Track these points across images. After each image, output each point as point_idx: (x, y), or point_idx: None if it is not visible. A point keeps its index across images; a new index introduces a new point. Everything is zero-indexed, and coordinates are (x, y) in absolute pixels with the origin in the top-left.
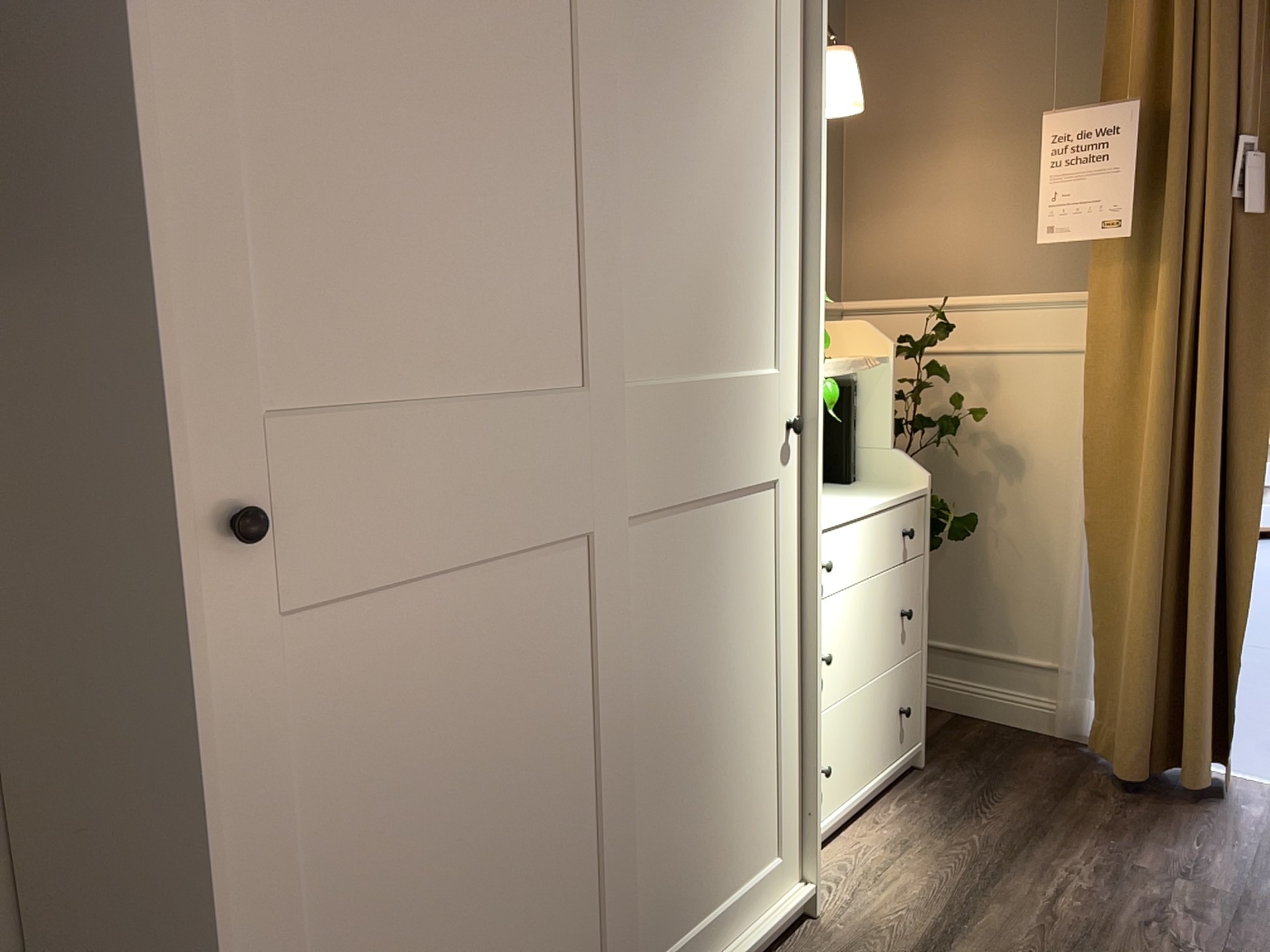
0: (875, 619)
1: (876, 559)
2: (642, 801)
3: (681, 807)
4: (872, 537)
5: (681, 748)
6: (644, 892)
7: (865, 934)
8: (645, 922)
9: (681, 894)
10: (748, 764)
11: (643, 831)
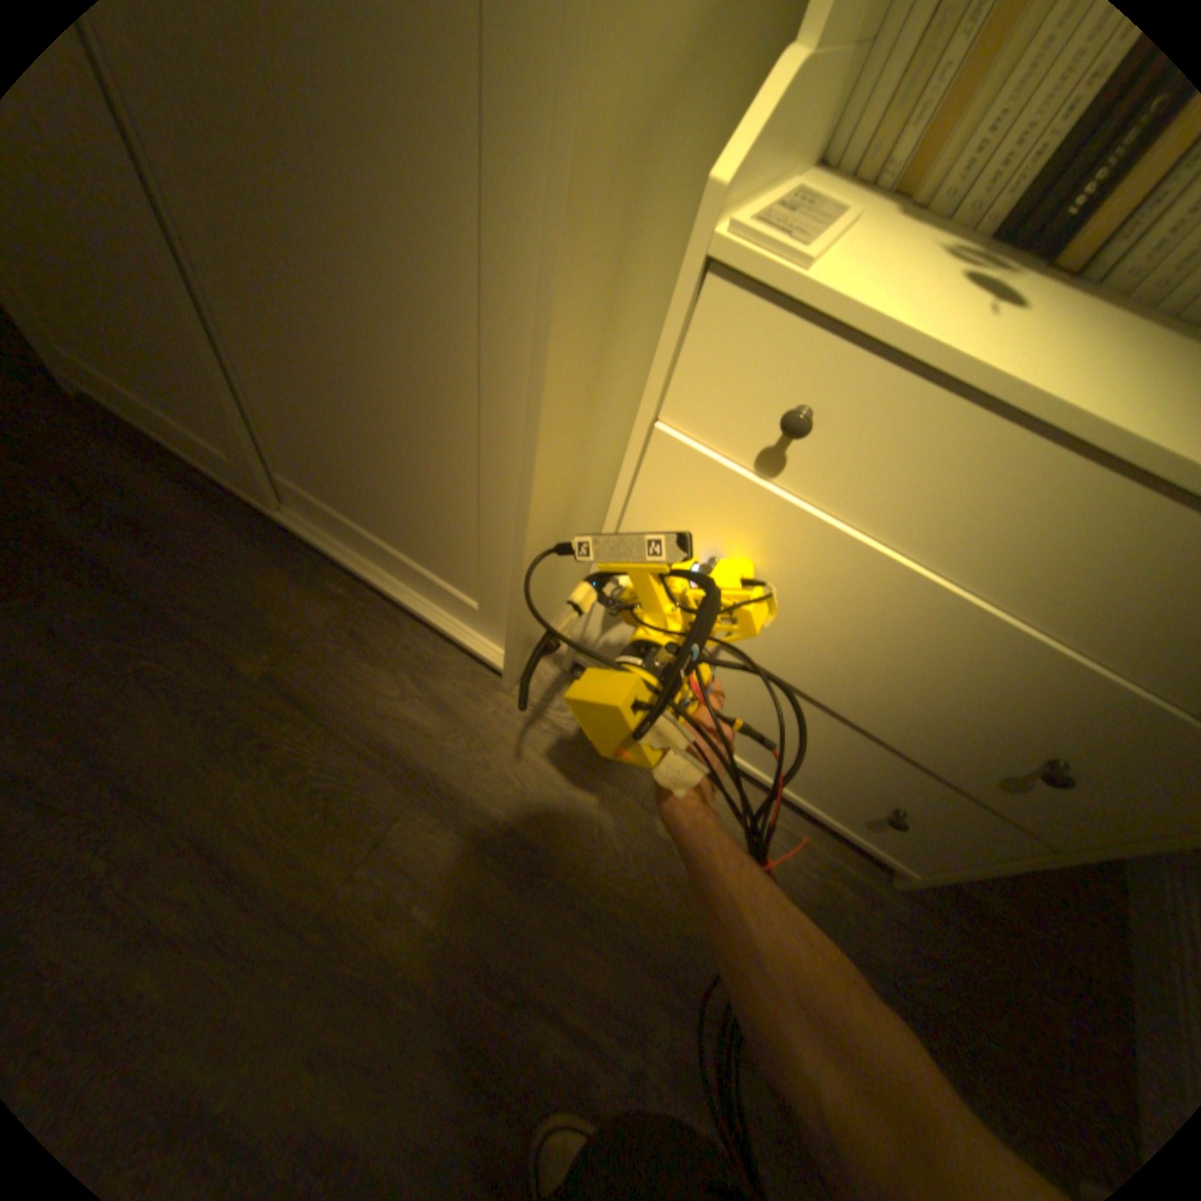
0: (933, 664)
1: (1055, 587)
2: (242, 334)
3: (306, 400)
4: (1090, 525)
5: (286, 331)
6: (276, 426)
7: (477, 733)
8: (285, 451)
9: (329, 480)
10: (420, 471)
11: (254, 368)
